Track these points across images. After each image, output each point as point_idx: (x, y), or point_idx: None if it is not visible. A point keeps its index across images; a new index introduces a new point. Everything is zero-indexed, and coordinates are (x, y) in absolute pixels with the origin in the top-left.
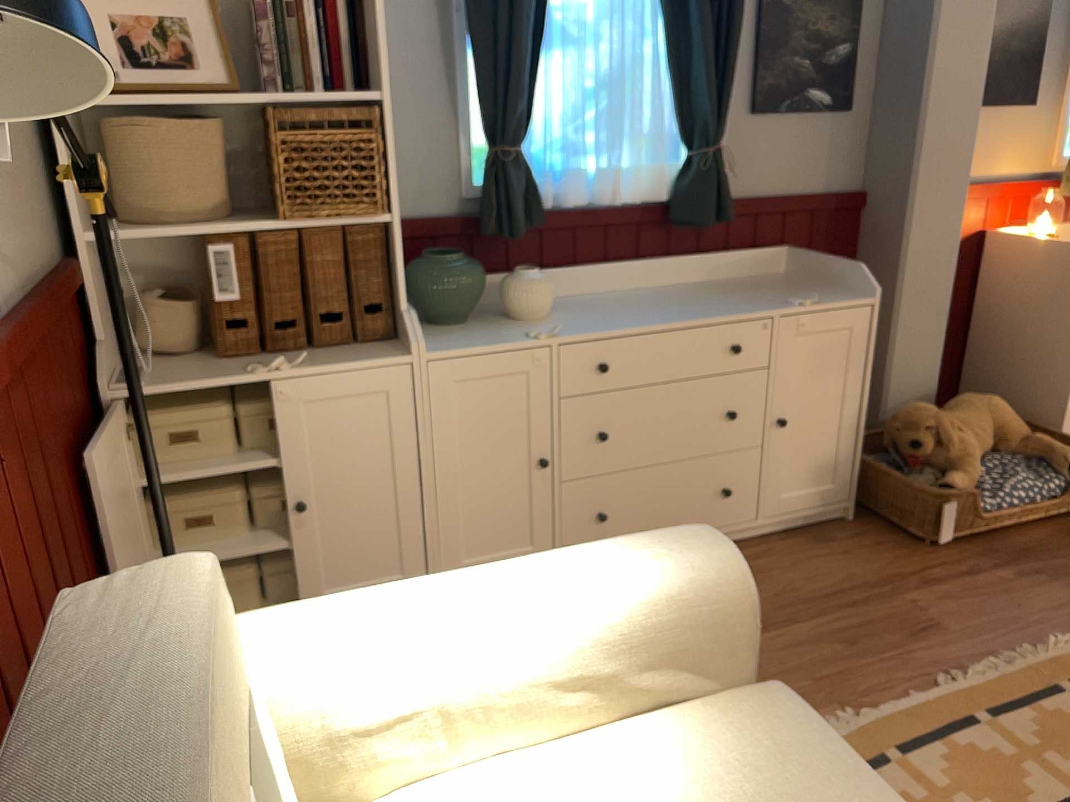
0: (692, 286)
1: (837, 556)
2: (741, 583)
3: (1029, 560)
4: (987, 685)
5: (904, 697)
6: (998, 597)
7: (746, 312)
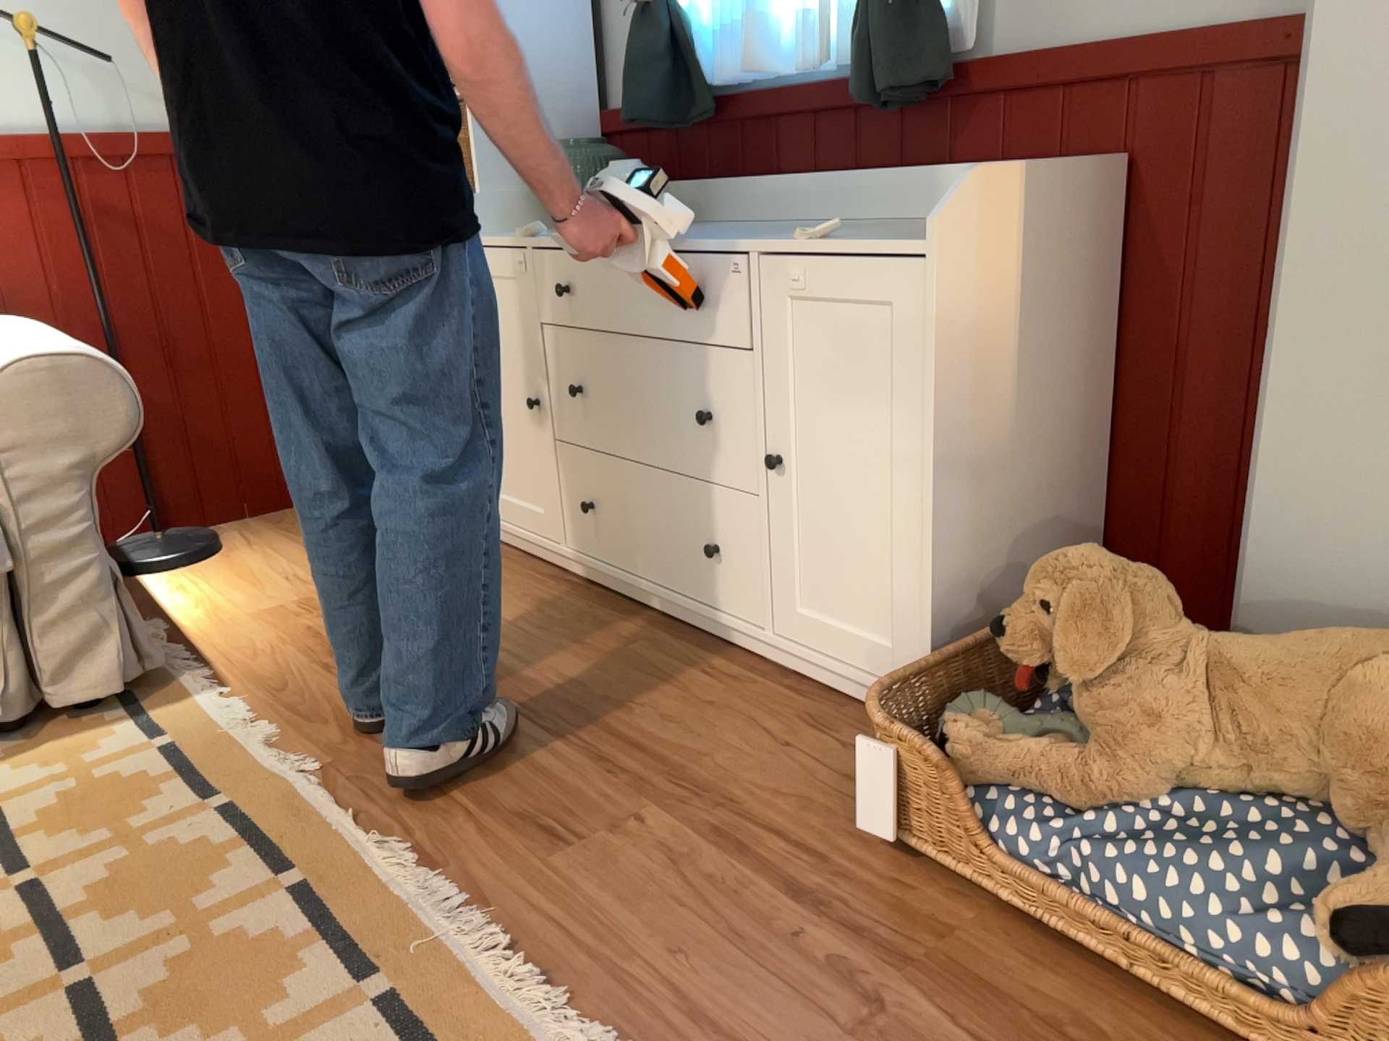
0: (884, 223)
1: (763, 738)
2: (2, 385)
3: (933, 990)
4: (380, 885)
5: (352, 810)
6: (708, 925)
7: (725, 242)
